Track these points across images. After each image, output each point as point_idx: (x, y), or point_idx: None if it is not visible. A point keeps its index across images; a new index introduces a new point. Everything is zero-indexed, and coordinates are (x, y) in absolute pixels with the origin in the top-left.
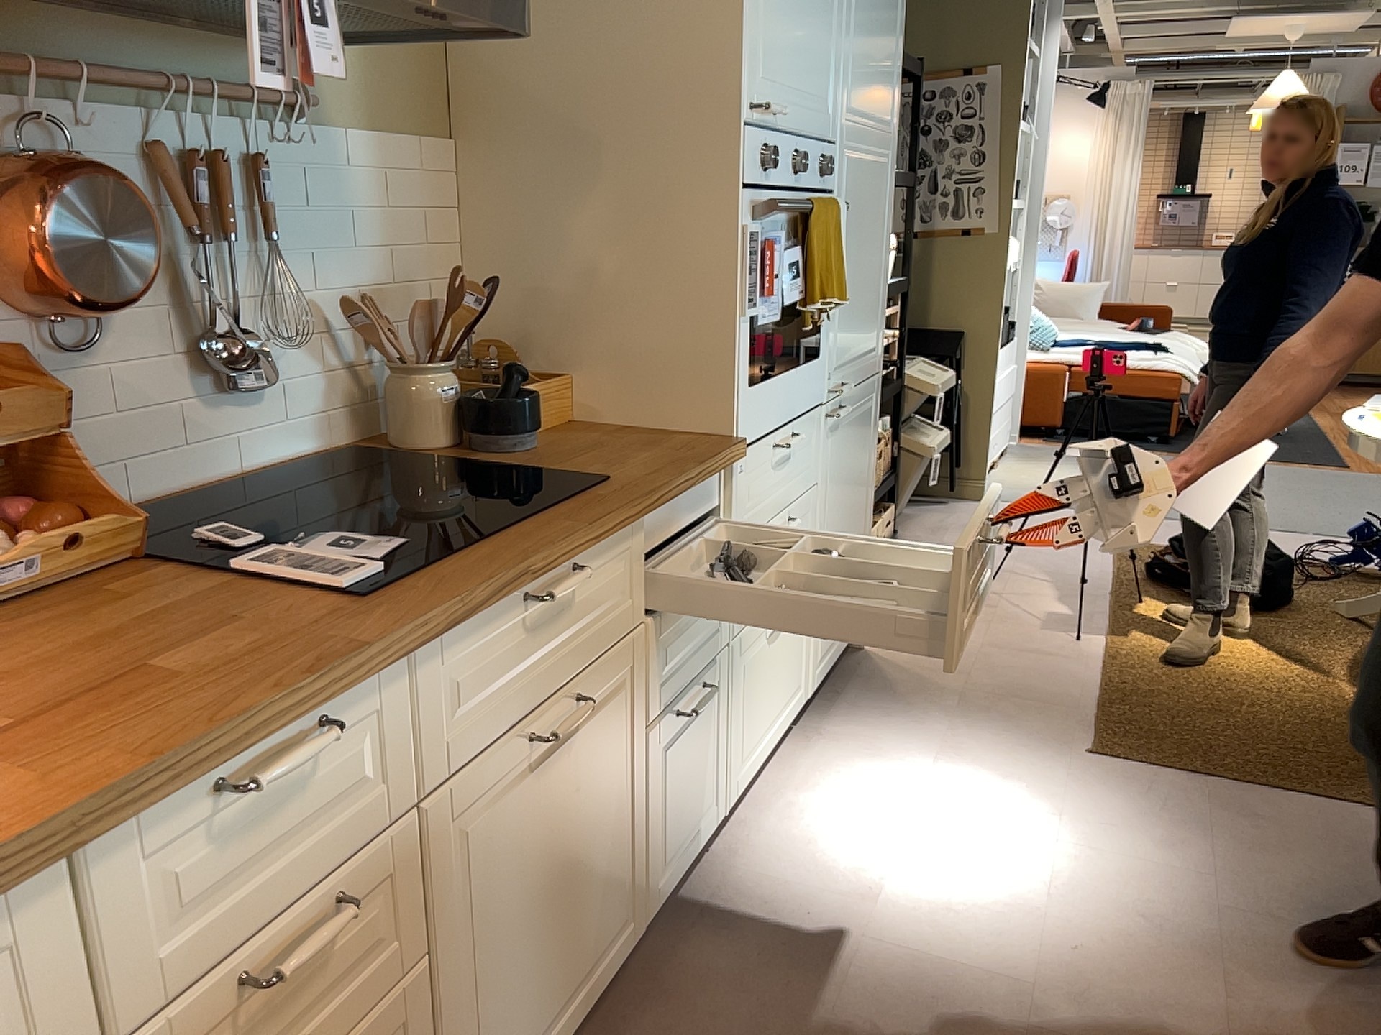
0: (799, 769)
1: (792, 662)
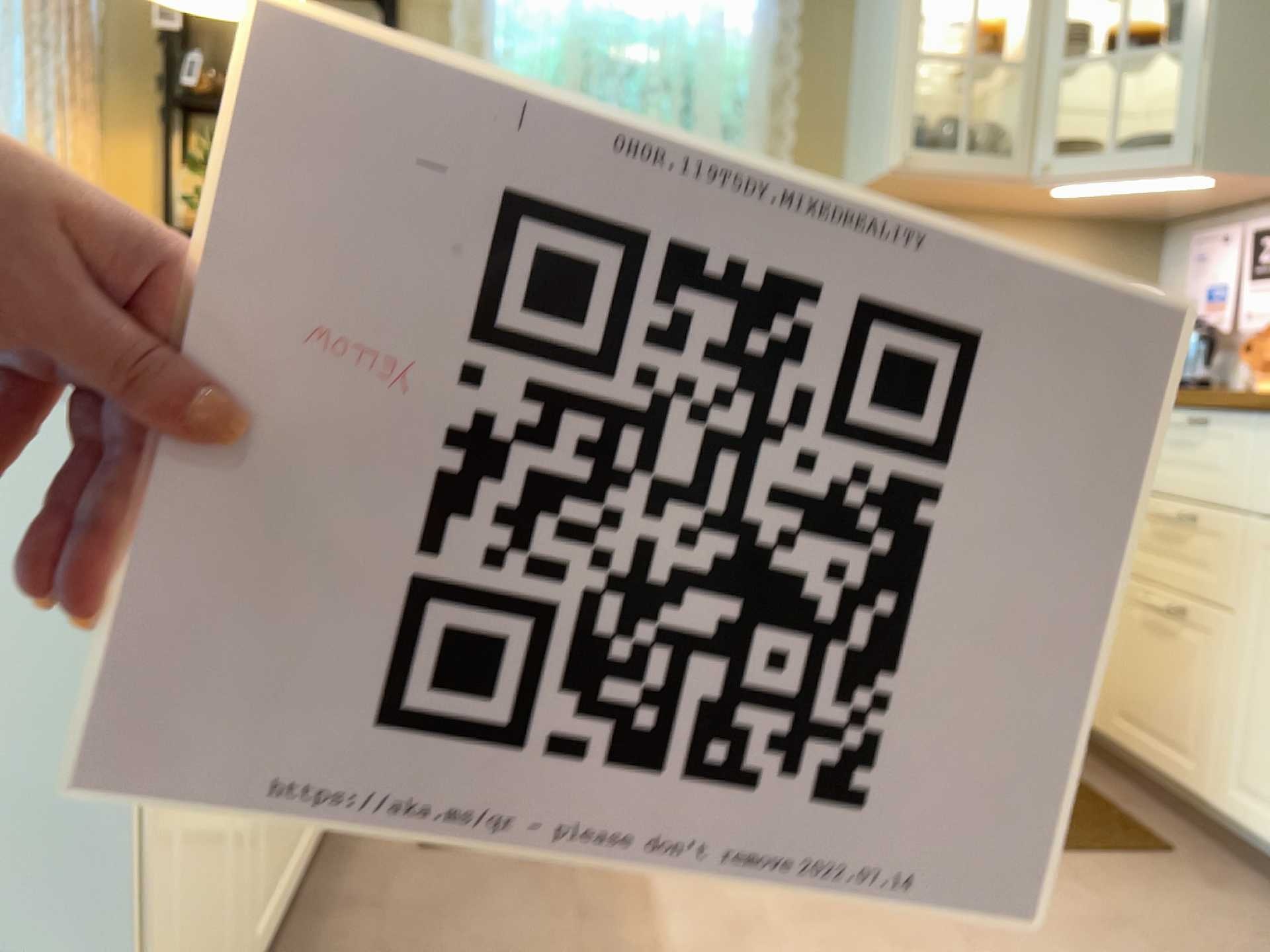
0: None
1: None
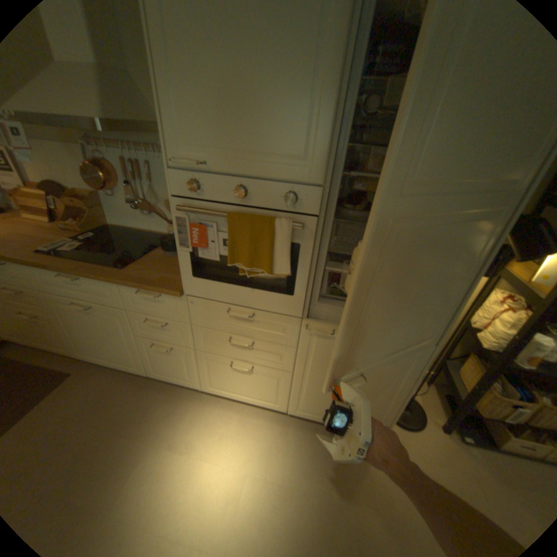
0: (255, 420)
1: (262, 390)
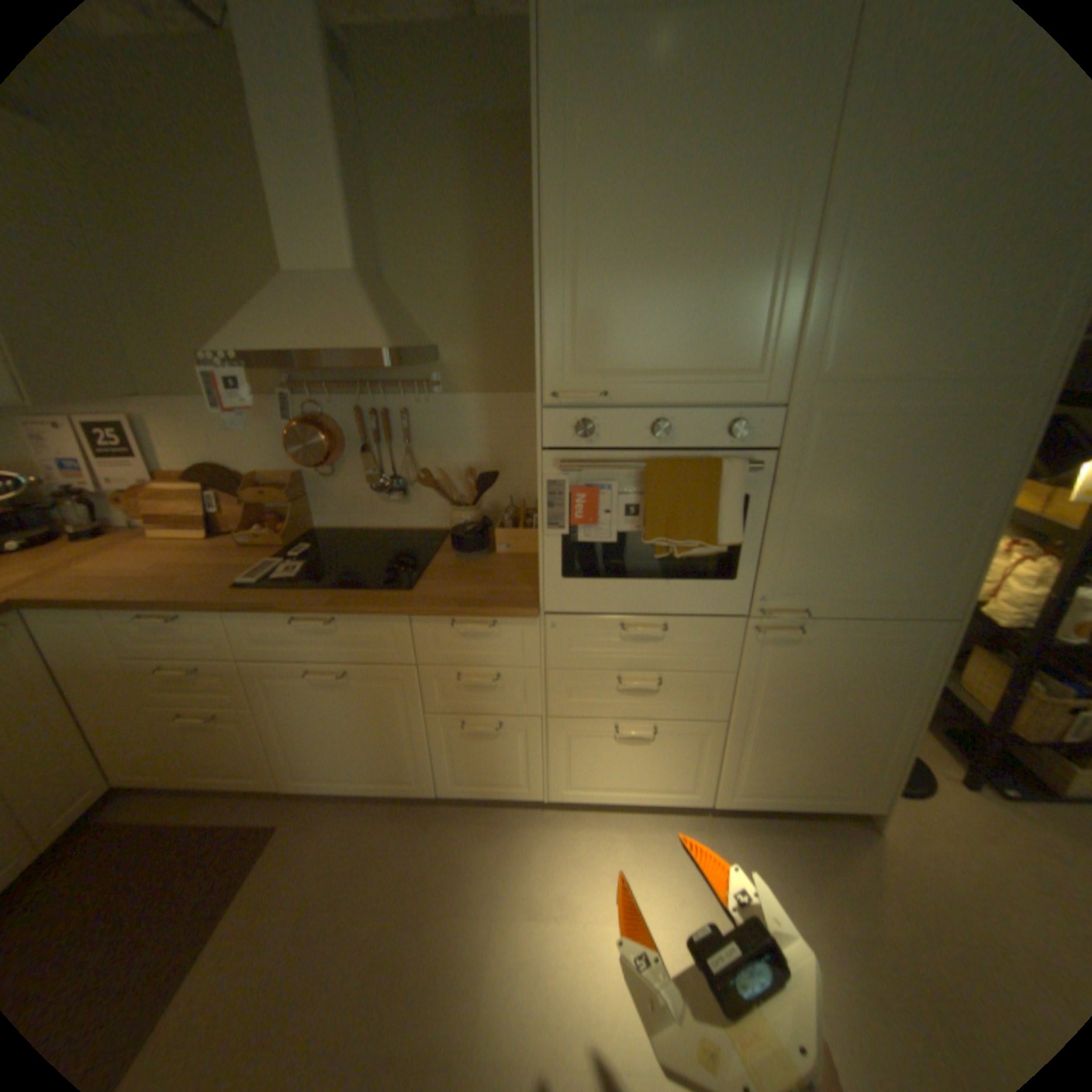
0: (659, 836)
1: (671, 771)
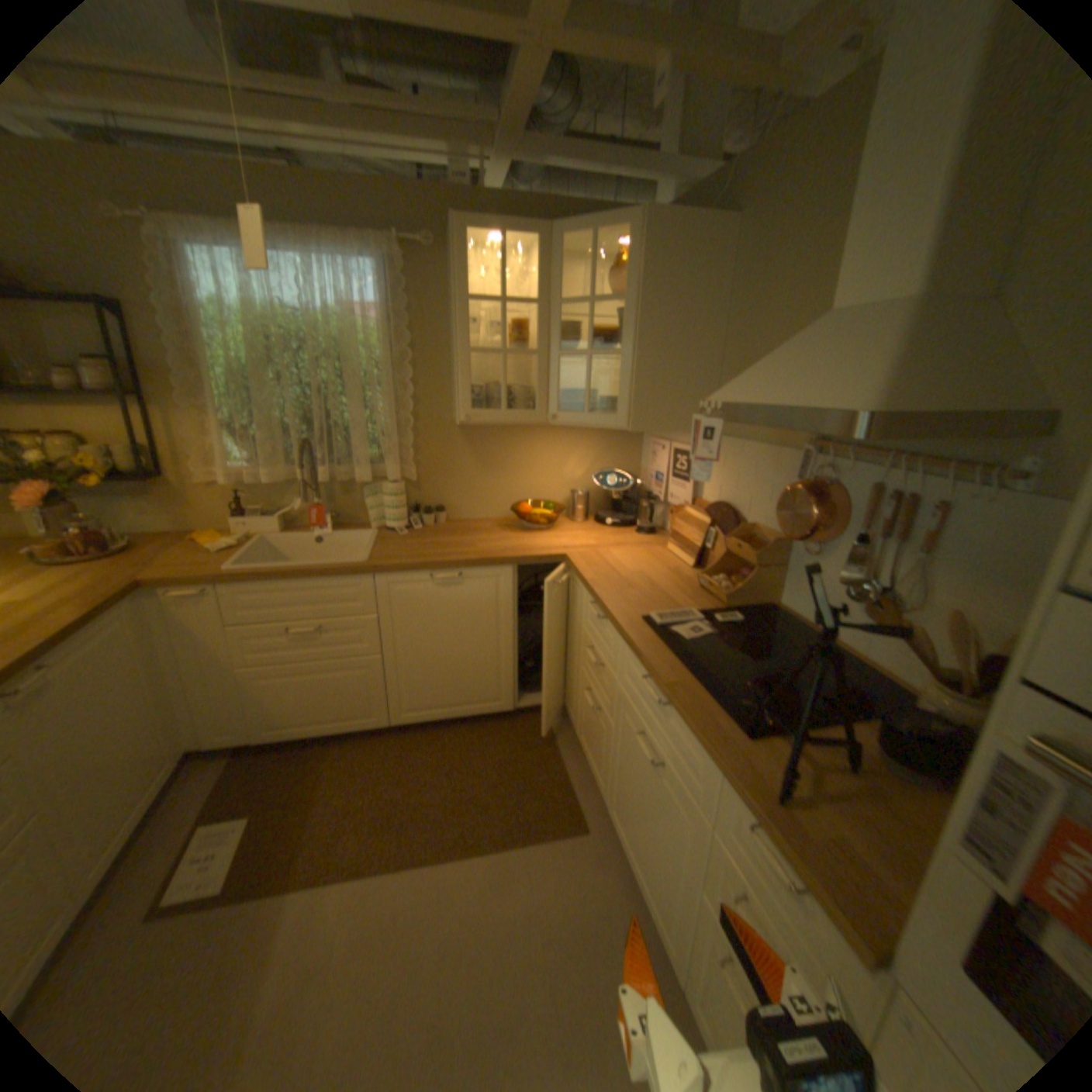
0: None
1: None
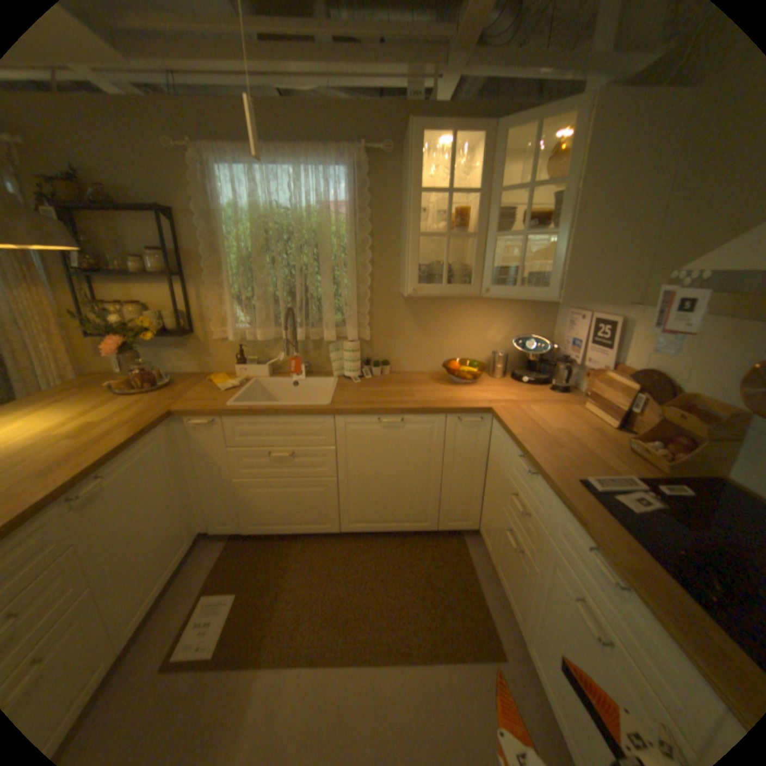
0: None
1: None
